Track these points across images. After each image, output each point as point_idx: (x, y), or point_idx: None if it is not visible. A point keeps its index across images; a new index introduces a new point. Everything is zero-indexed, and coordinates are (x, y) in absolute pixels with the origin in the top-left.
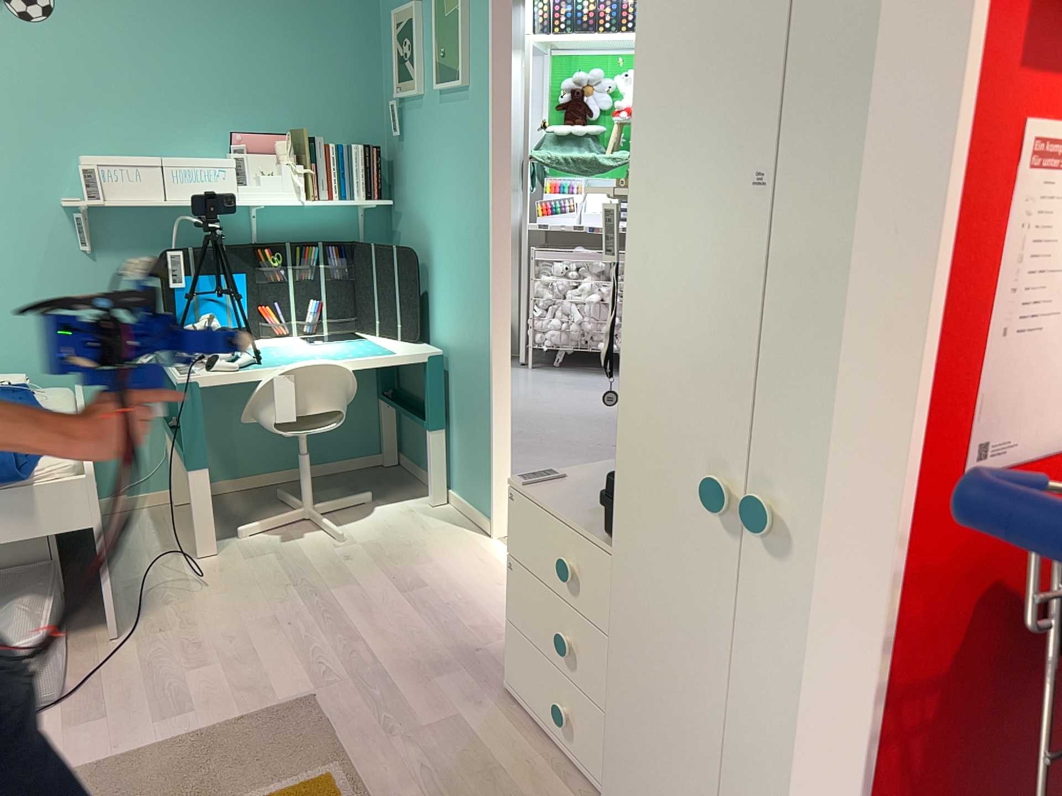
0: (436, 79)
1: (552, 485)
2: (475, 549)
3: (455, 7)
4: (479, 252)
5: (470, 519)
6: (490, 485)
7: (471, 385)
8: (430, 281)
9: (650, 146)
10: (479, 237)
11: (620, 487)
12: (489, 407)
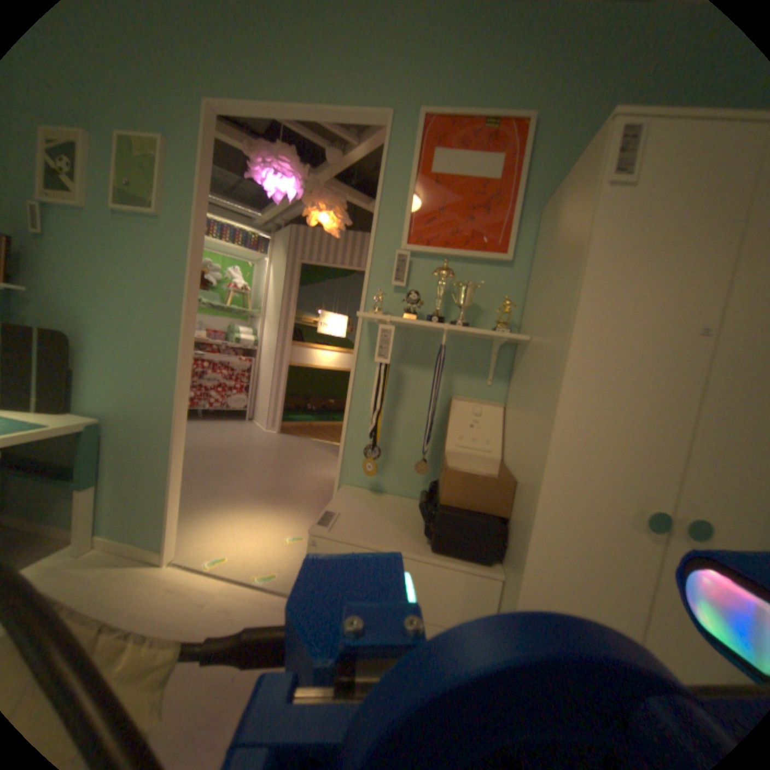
0: (108, 201)
1: (344, 526)
2: (153, 584)
3: (152, 155)
4: (164, 345)
5: (128, 558)
6: (161, 526)
7: (139, 448)
8: (79, 363)
9: (603, 304)
10: (165, 334)
11: (539, 530)
12: (167, 465)
